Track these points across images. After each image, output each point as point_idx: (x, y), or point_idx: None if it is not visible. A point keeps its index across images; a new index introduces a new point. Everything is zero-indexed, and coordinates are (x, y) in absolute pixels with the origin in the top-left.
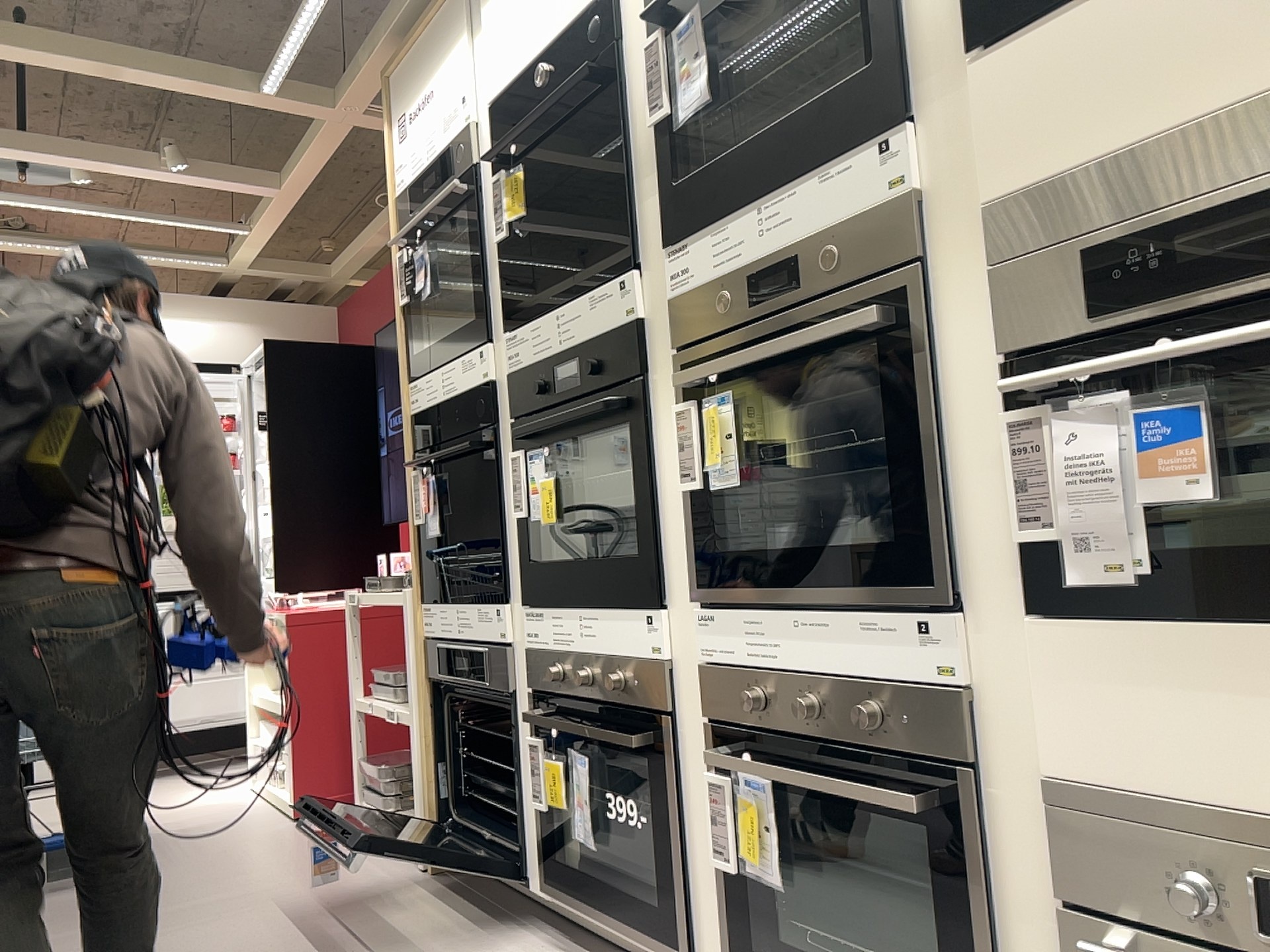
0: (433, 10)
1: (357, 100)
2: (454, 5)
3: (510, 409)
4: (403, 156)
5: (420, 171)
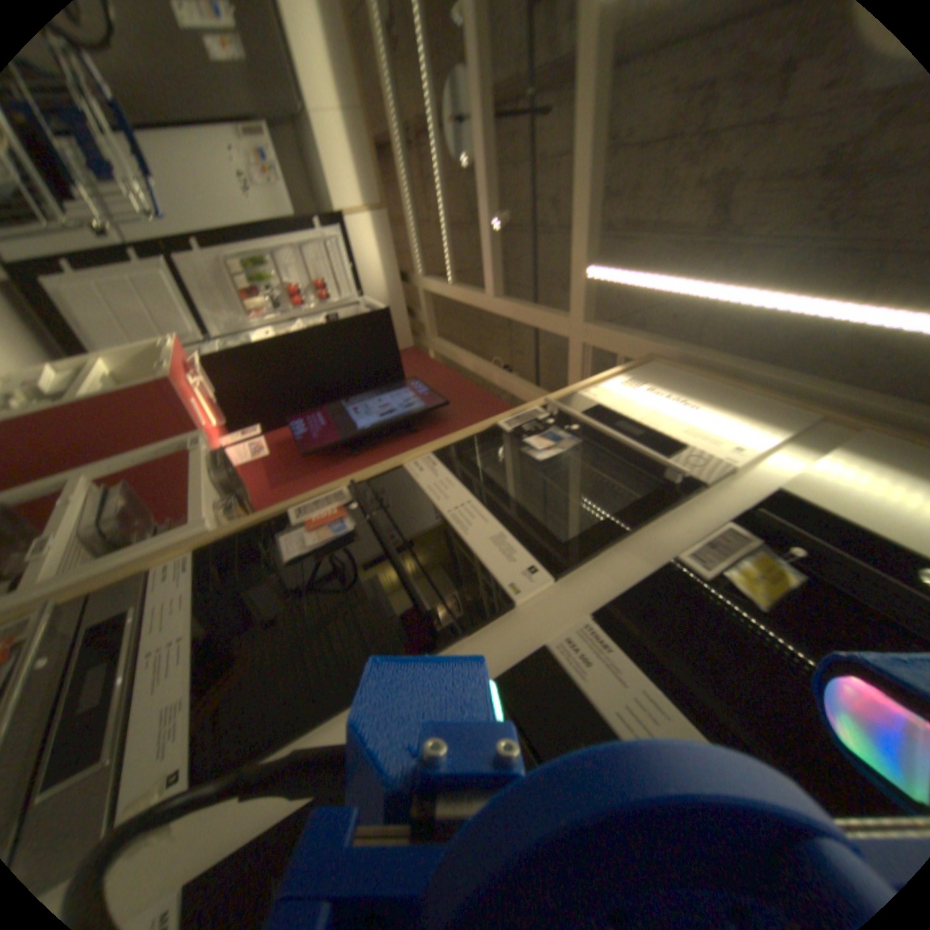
0: (764, 395)
1: (598, 342)
2: (794, 417)
3: (500, 673)
4: (615, 396)
5: (625, 418)
